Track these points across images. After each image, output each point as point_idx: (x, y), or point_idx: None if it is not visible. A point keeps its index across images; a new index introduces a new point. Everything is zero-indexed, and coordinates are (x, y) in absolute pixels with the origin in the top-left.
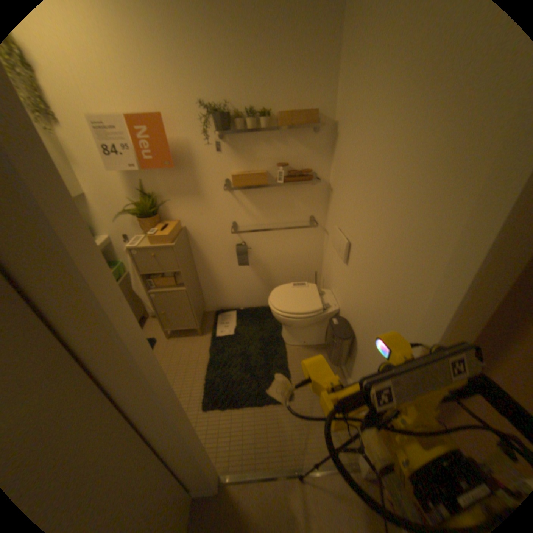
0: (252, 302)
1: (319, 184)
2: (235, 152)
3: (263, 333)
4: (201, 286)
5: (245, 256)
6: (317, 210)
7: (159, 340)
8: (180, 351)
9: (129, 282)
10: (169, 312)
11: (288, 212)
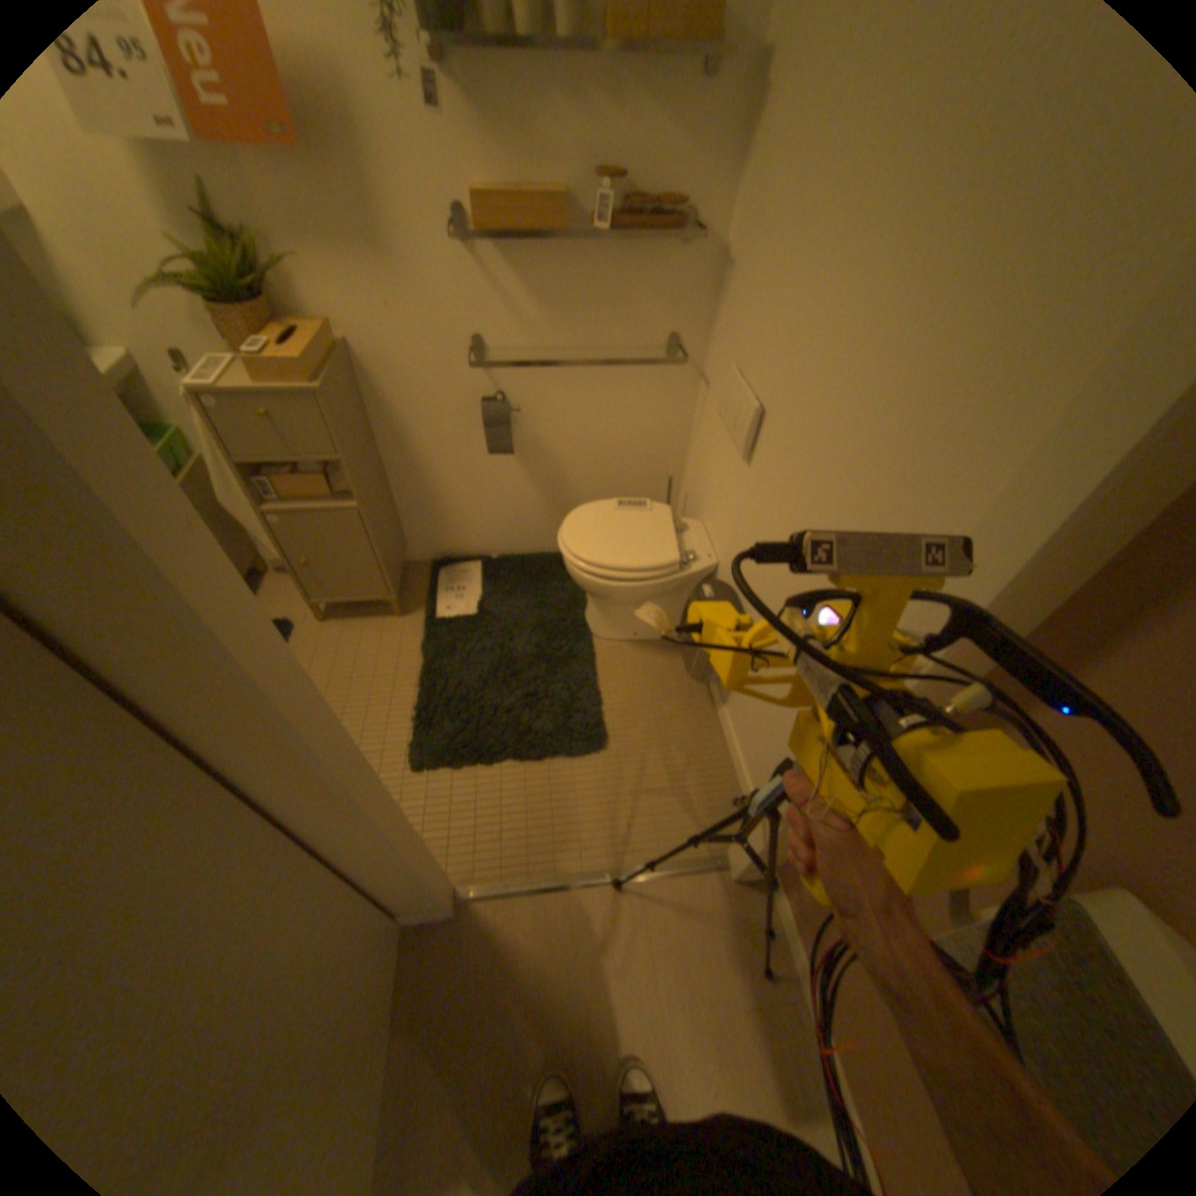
0: (518, 542)
1: (700, 242)
2: (479, 113)
3: (544, 612)
4: (393, 501)
5: (503, 428)
6: (688, 317)
7: (300, 624)
8: (352, 647)
9: (204, 483)
10: (318, 559)
11: (615, 317)
